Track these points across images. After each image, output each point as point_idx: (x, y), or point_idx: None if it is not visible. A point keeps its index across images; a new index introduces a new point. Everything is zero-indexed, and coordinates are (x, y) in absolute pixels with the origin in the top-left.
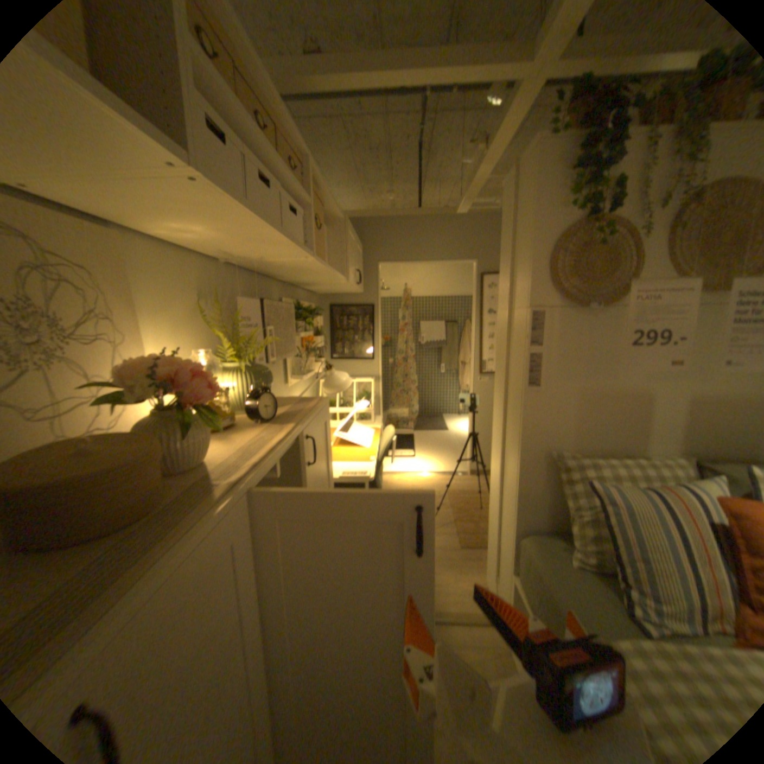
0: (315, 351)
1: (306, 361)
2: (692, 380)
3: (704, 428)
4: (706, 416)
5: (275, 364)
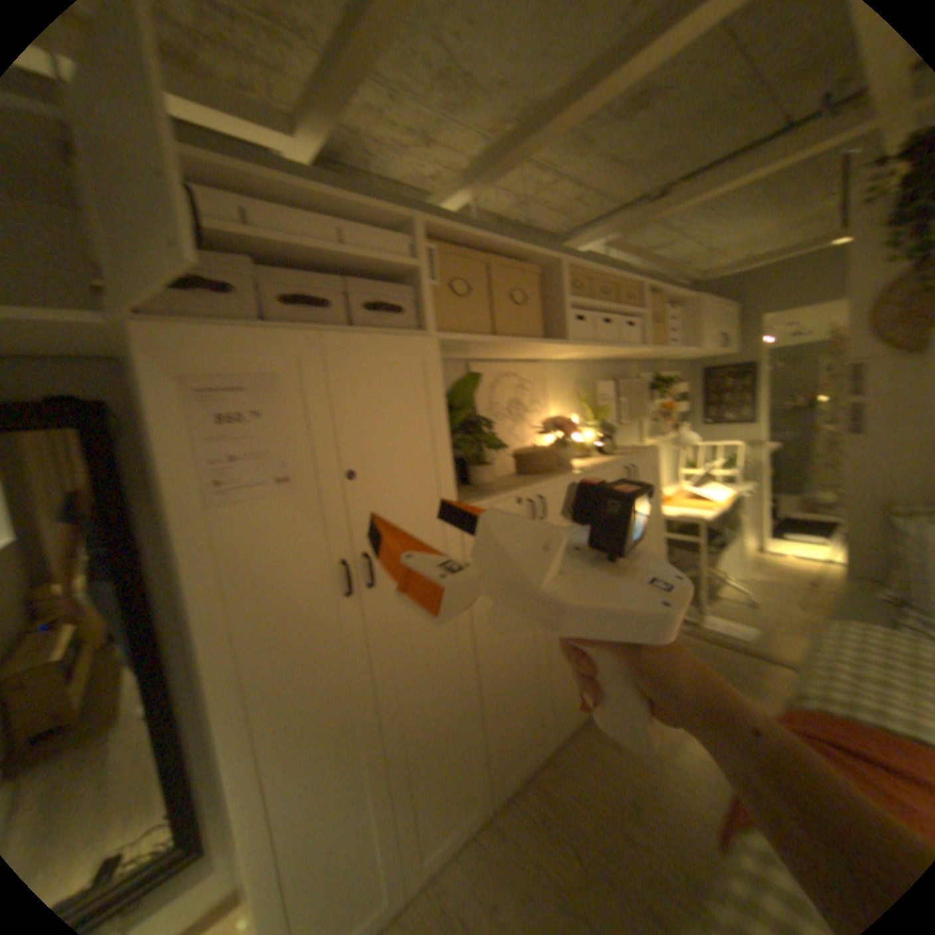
0: (680, 419)
1: (666, 428)
2: None
3: None
4: None
5: (631, 429)
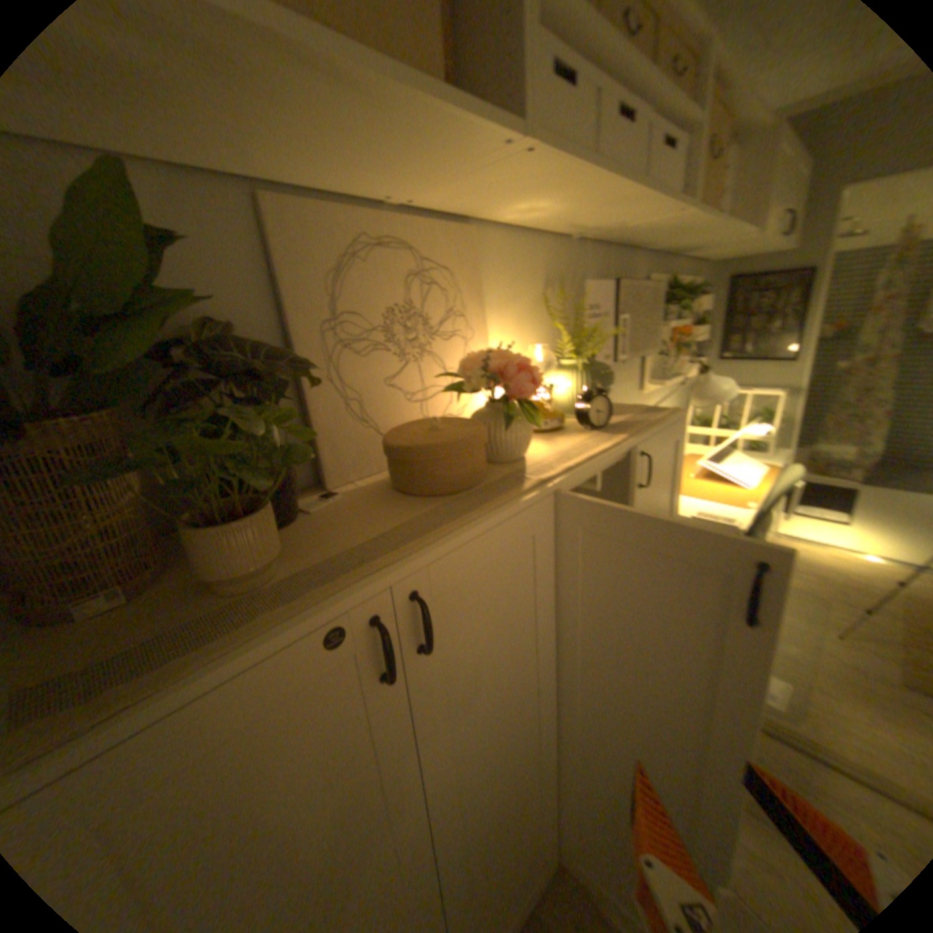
0: (693, 350)
1: (676, 364)
2: None
3: None
4: None
5: (629, 366)
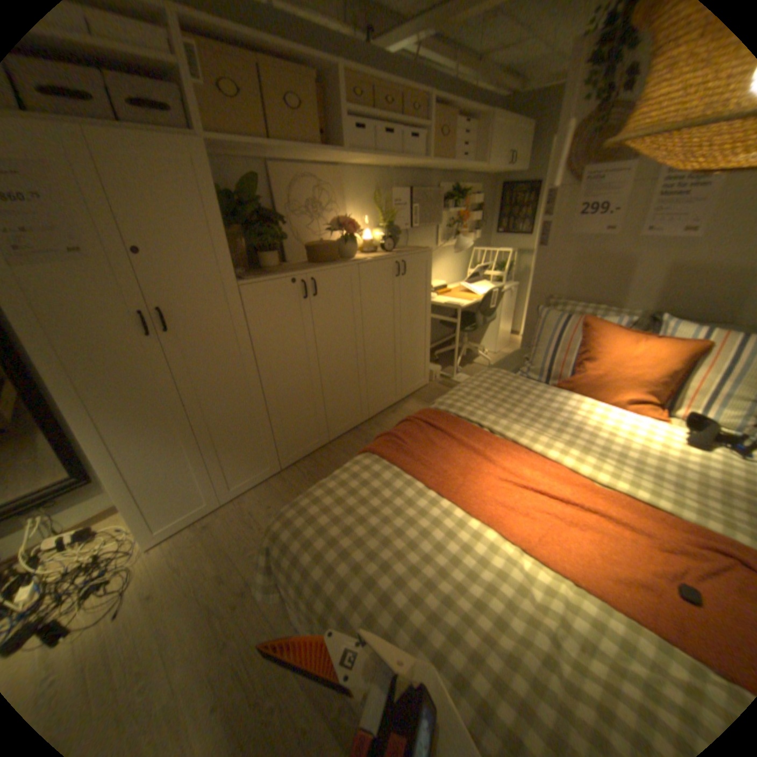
0: (476, 226)
1: (460, 233)
2: (675, 248)
3: (680, 291)
4: (684, 280)
5: (428, 232)
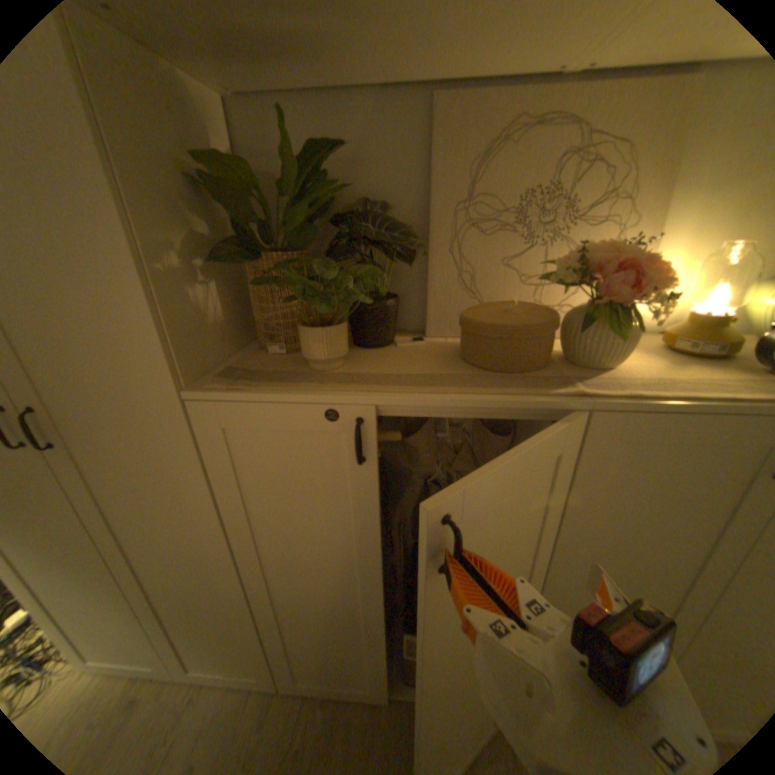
0: None
1: None
2: None
3: None
4: None
5: None
